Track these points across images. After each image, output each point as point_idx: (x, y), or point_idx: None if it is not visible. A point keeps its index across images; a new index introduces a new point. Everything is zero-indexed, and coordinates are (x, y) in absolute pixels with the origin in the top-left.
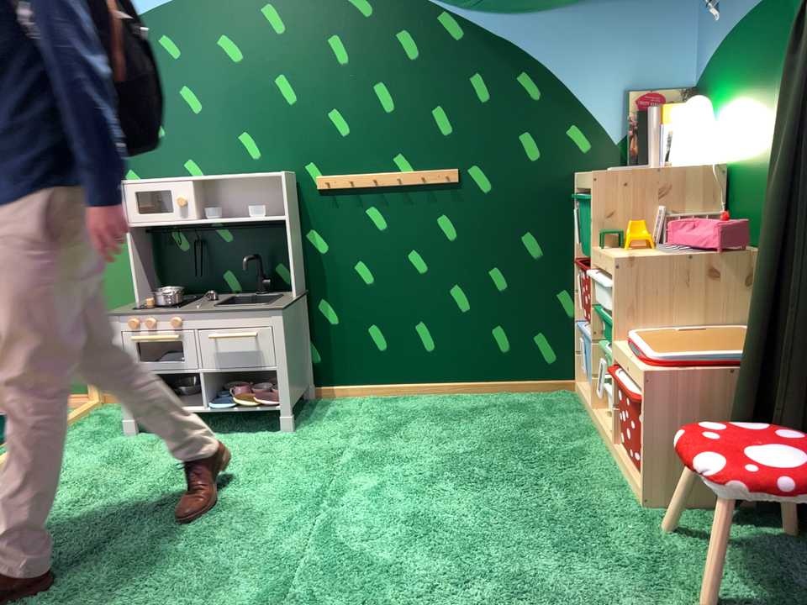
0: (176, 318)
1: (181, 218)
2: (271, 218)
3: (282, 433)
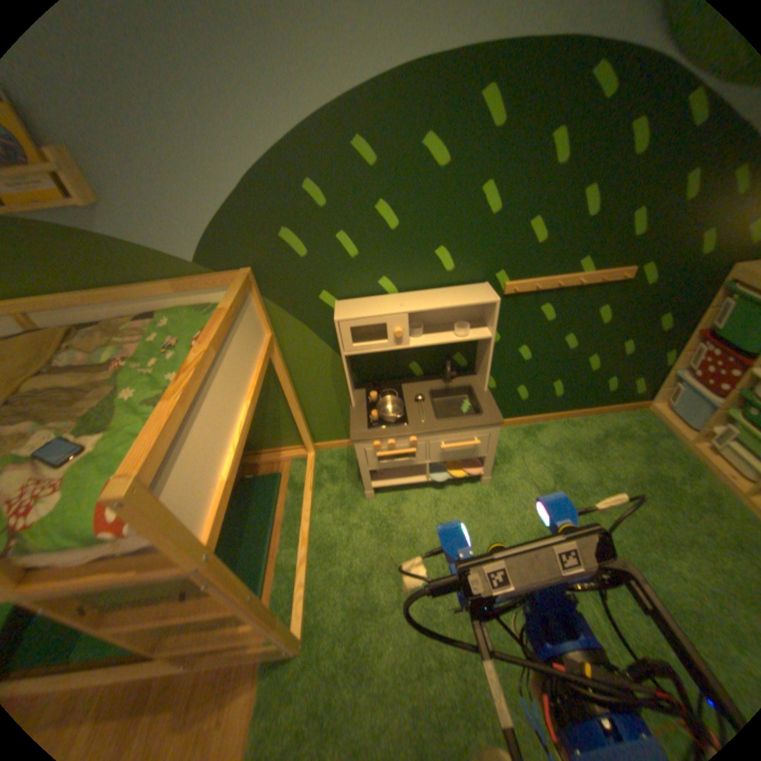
0: (413, 436)
1: (396, 345)
2: (479, 338)
3: (482, 484)
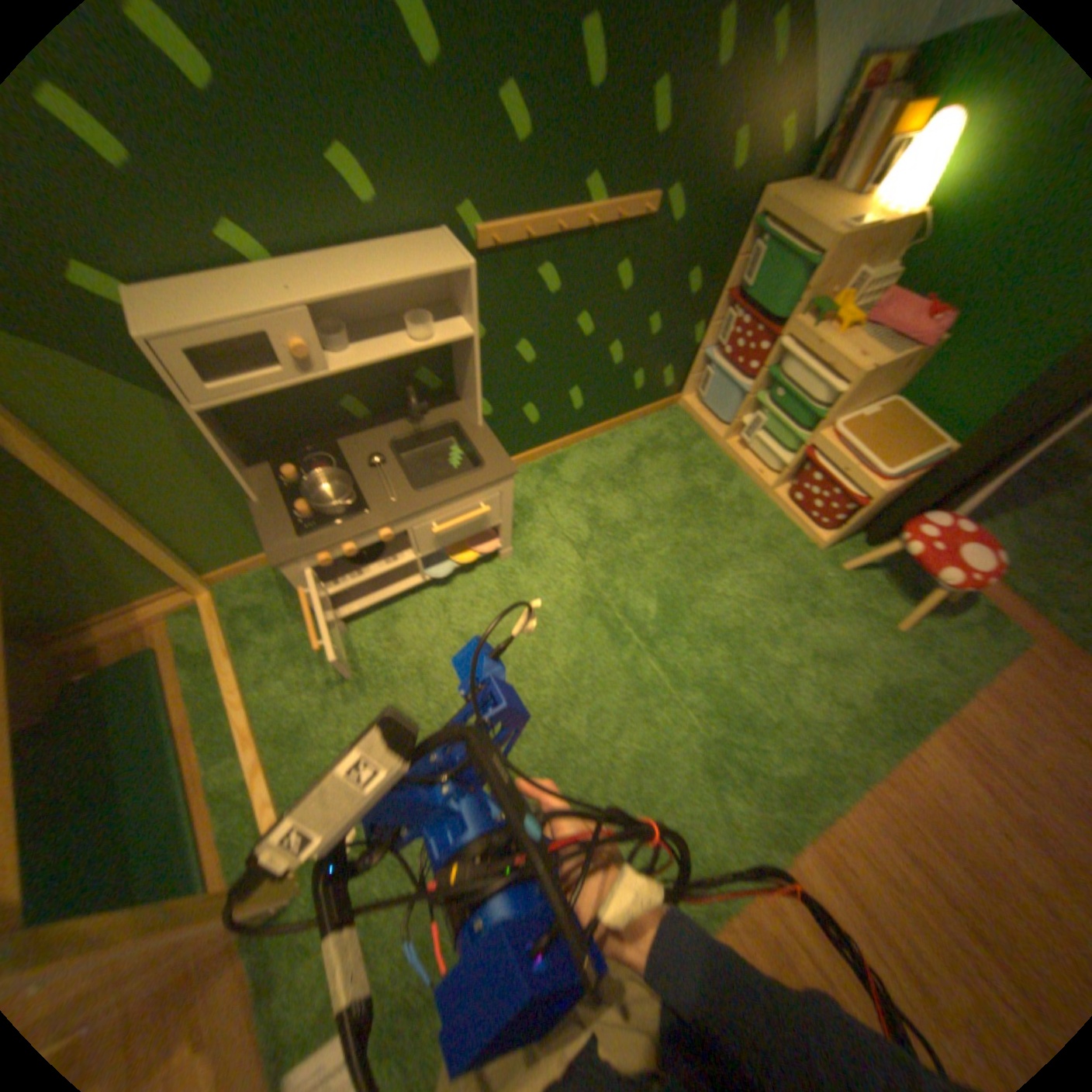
0: (385, 529)
1: (305, 374)
2: (456, 340)
3: (503, 560)
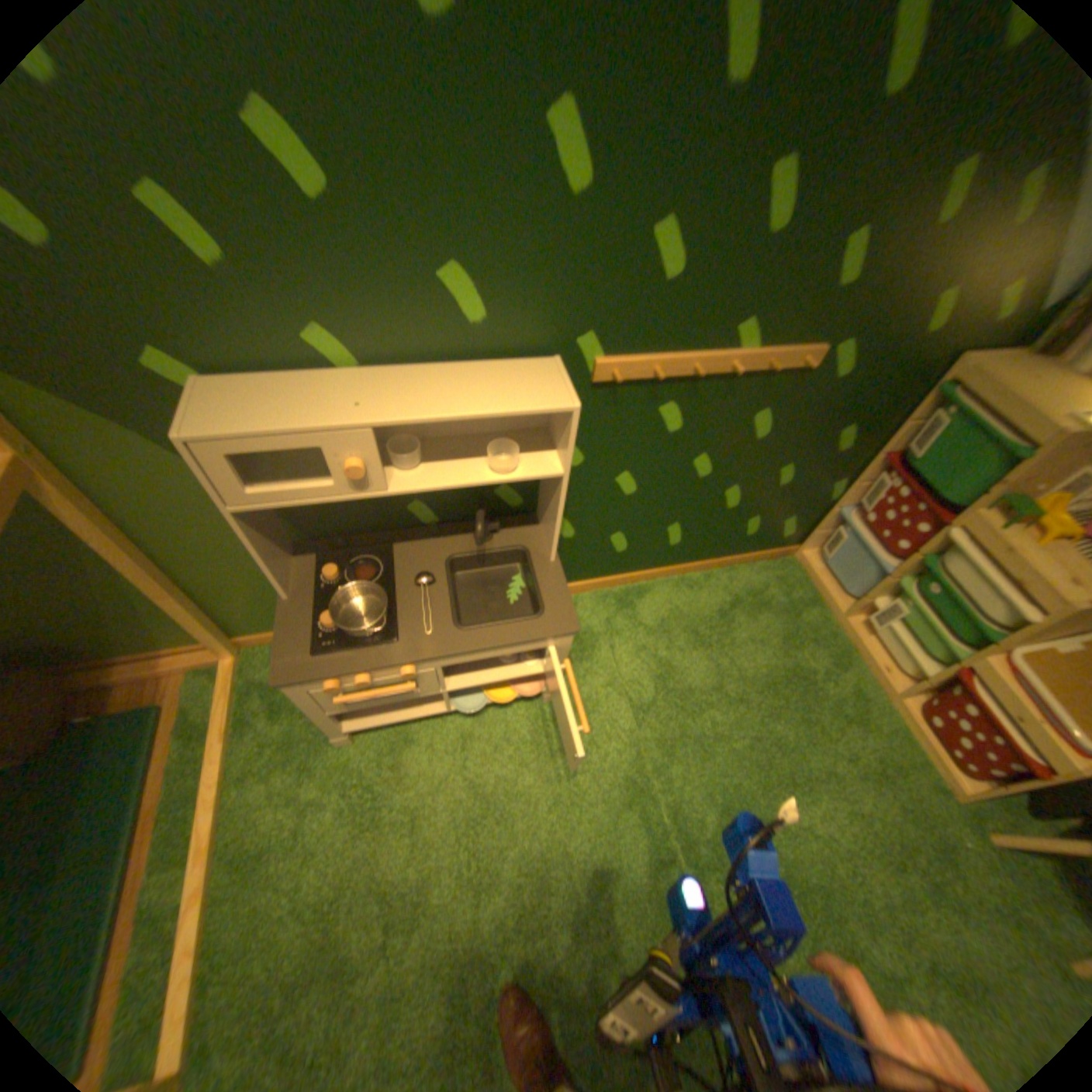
0: (409, 666)
1: (359, 491)
2: (541, 478)
3: (545, 702)
